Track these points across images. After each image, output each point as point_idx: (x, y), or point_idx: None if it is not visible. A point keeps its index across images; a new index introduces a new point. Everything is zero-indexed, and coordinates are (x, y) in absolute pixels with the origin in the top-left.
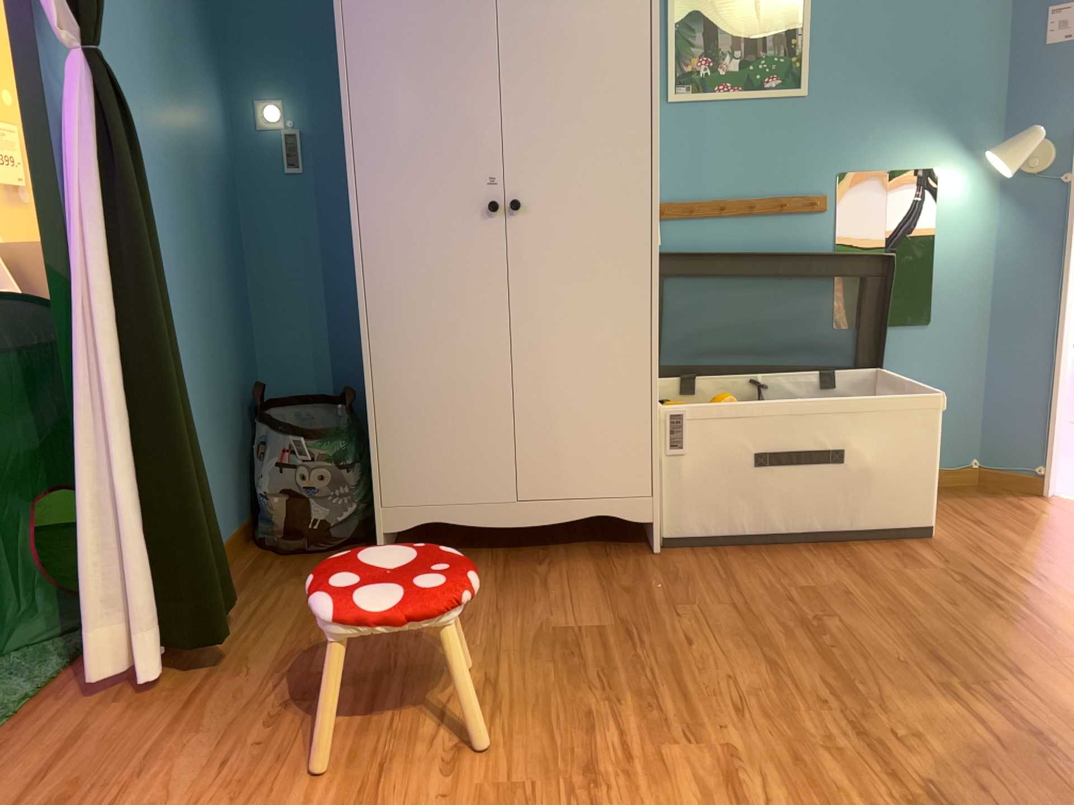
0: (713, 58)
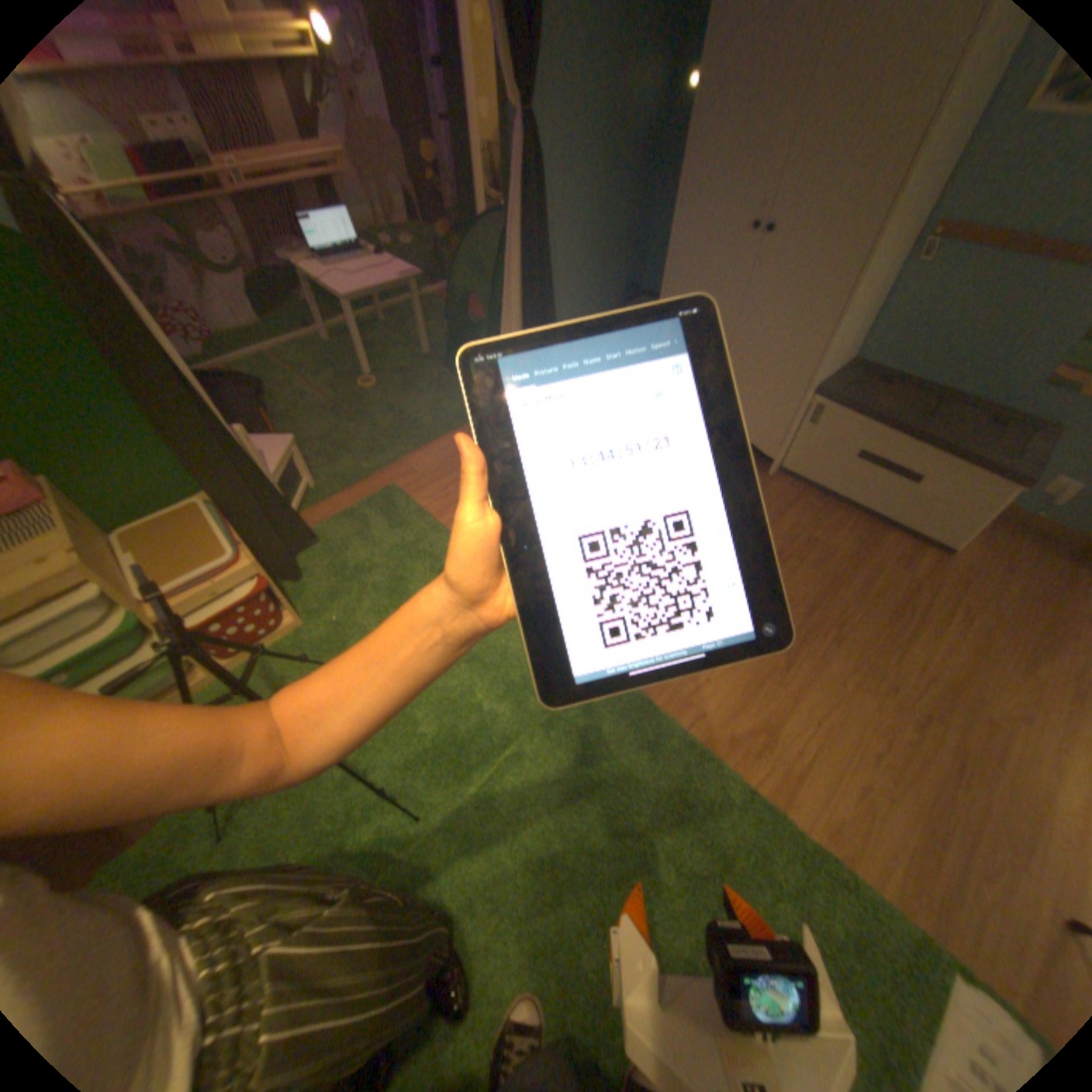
0: None
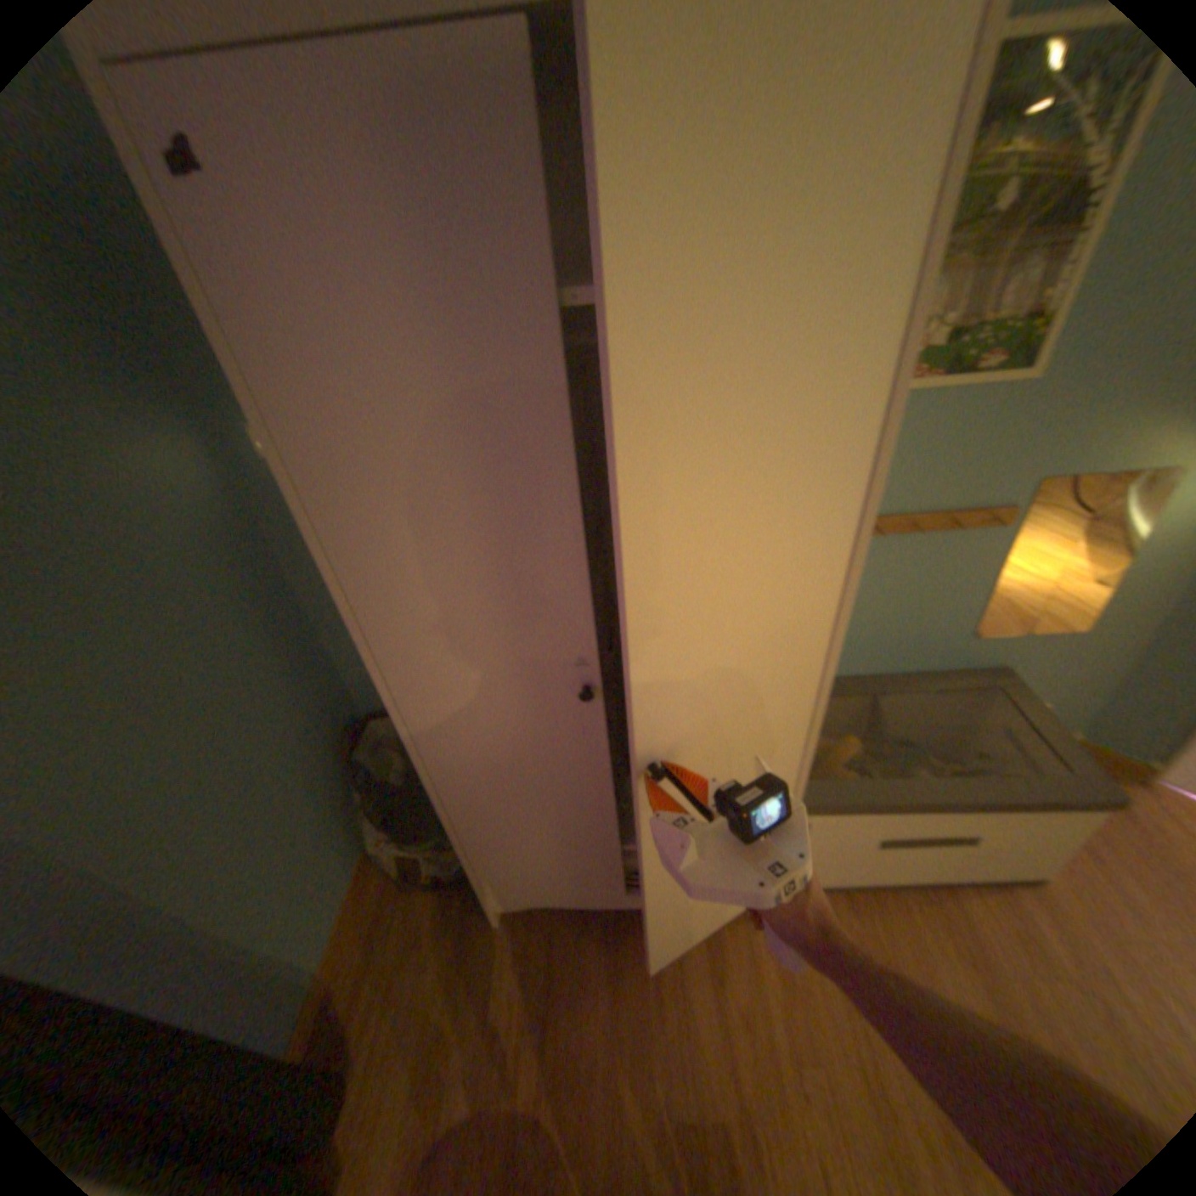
0: None
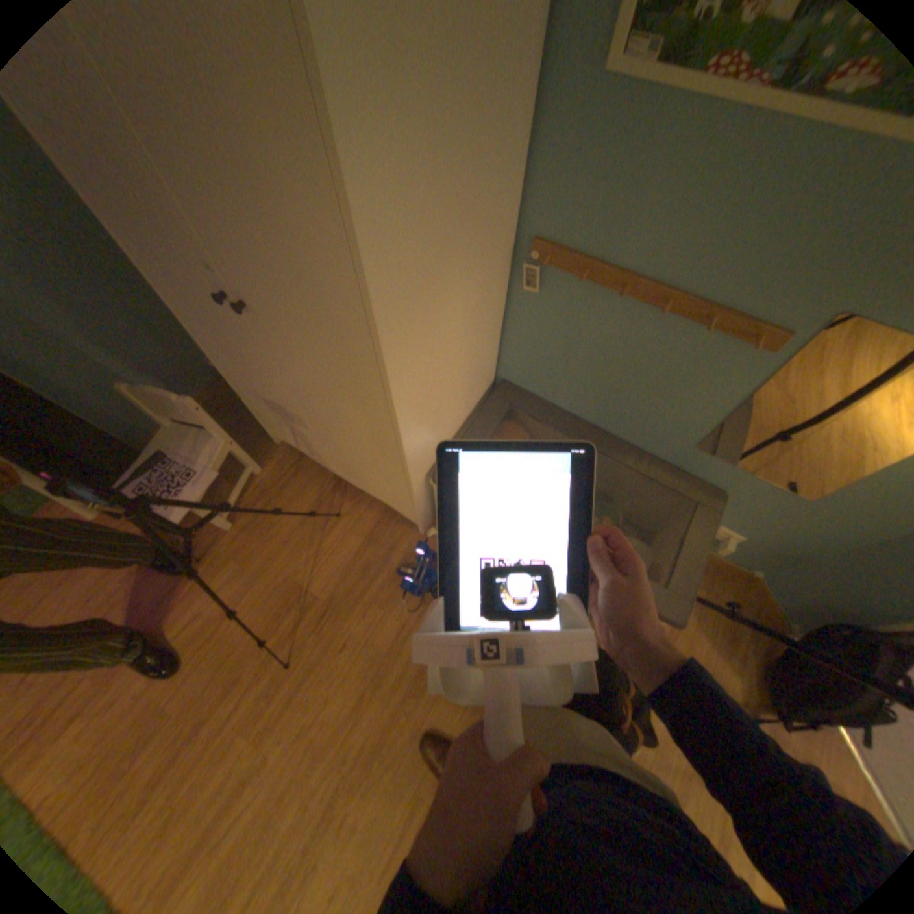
0: None
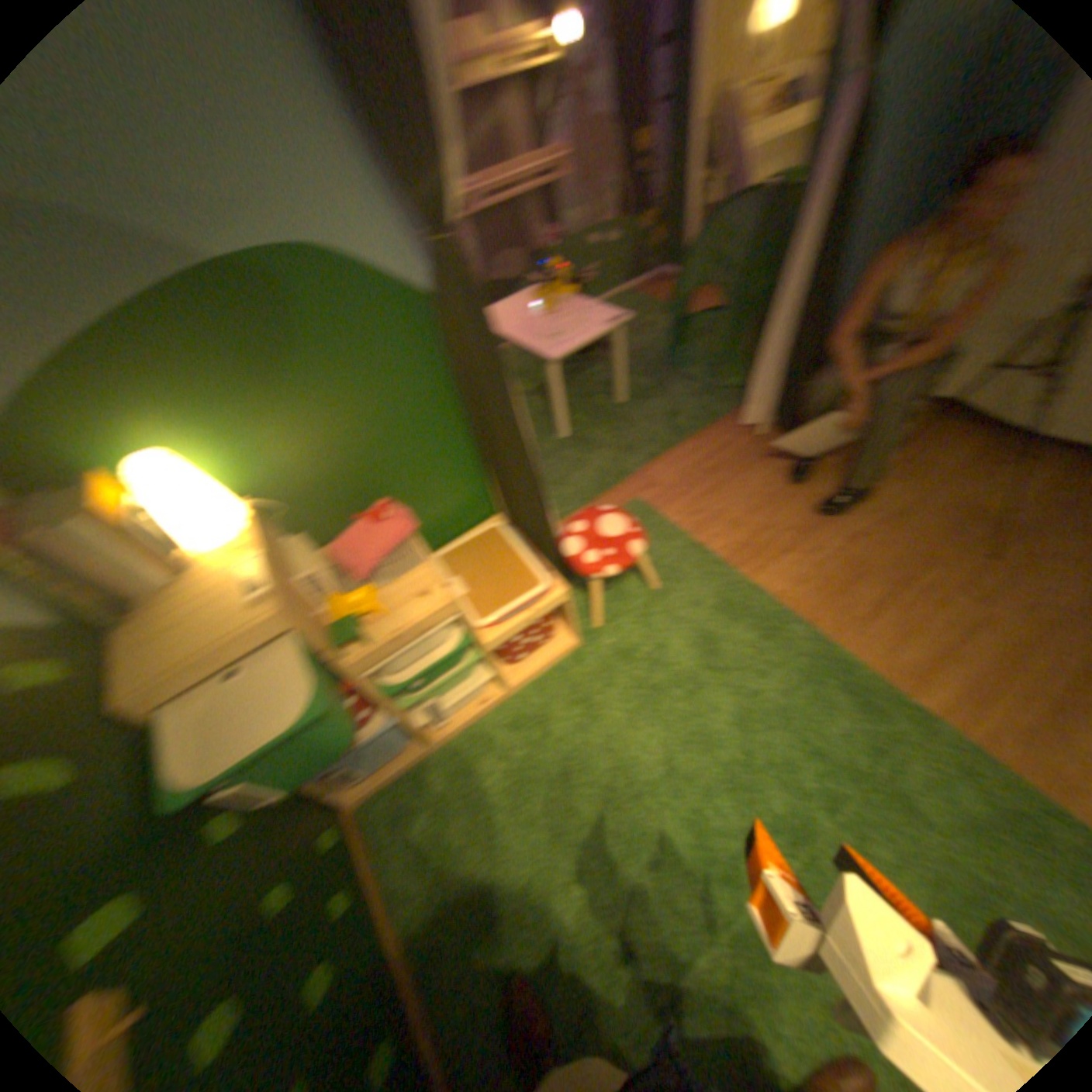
0: None
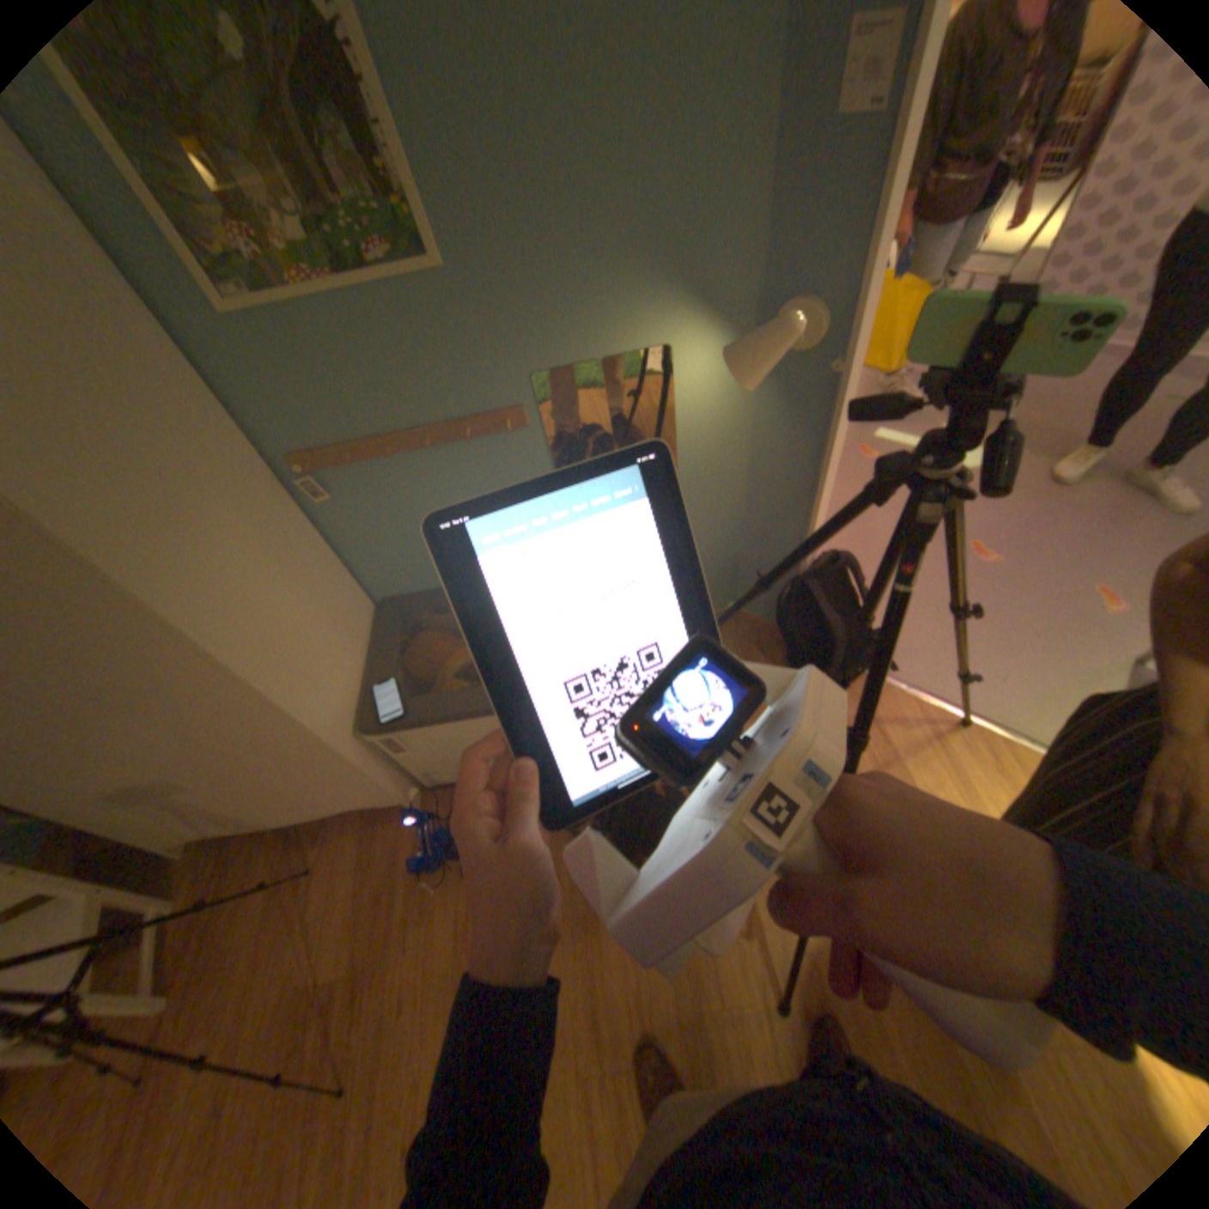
0: (252, 220)
